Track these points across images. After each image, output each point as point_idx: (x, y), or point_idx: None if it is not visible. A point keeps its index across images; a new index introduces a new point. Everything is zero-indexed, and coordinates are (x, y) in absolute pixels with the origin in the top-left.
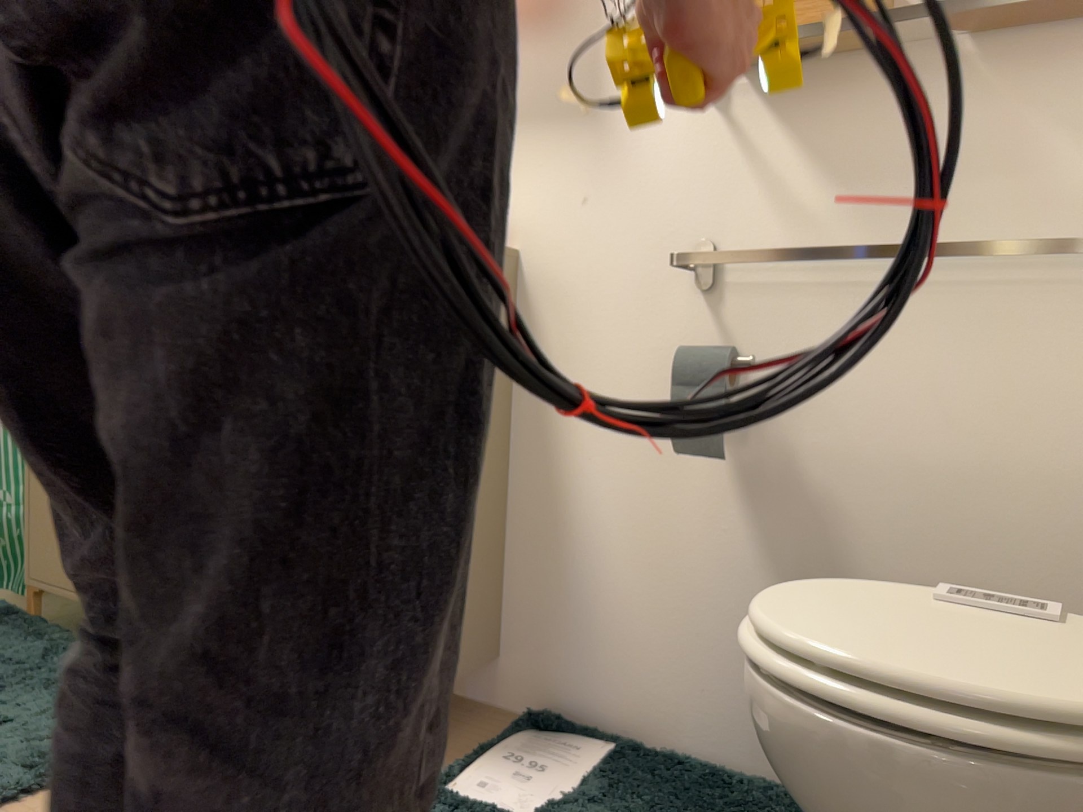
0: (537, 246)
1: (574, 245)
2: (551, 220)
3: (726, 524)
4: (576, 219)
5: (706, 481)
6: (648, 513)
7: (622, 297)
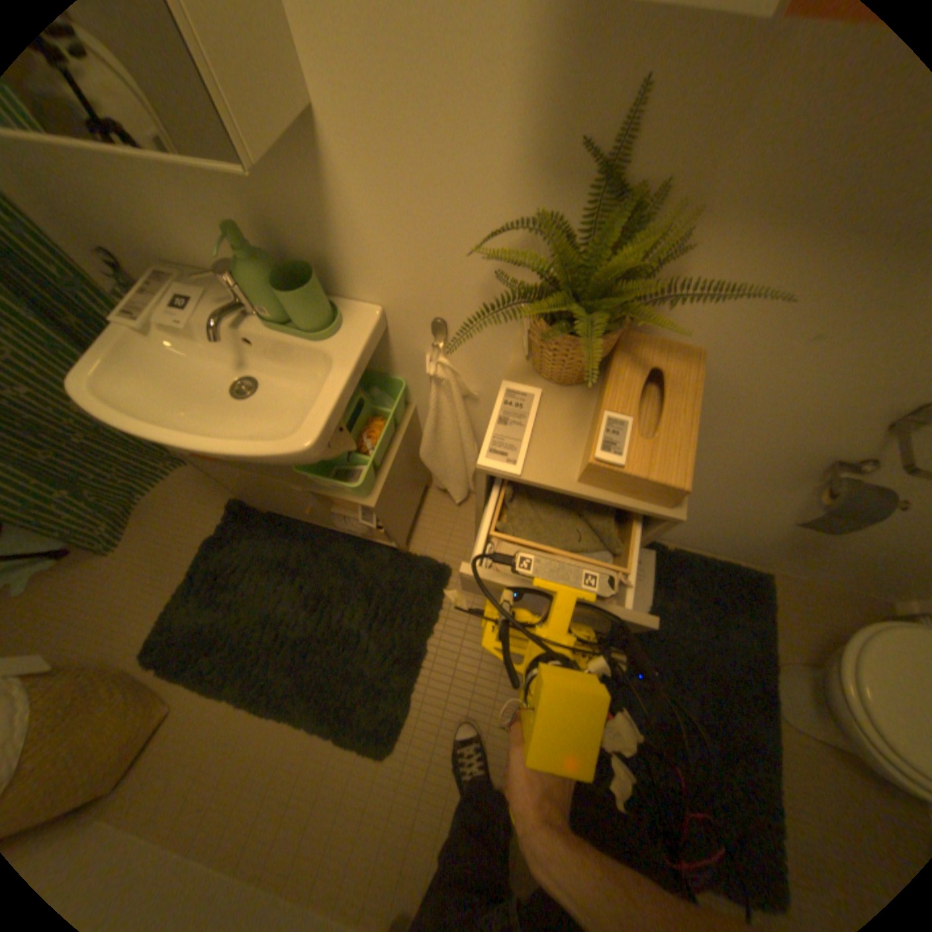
0: (723, 358)
1: (774, 368)
2: (760, 341)
3: (780, 513)
4: (795, 347)
5: (785, 502)
6: (723, 499)
7: (800, 414)
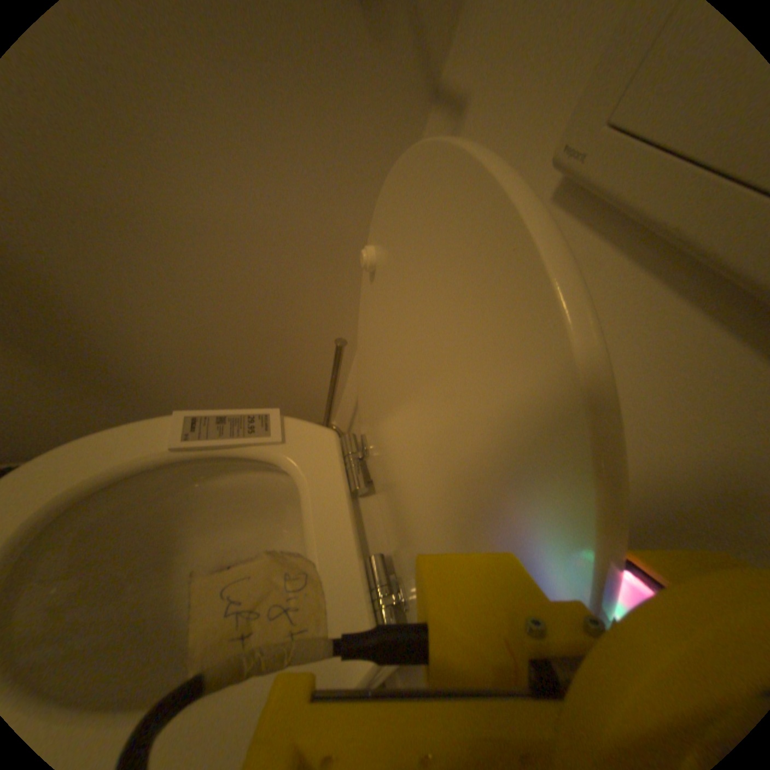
0: None
1: None
2: None
3: None
4: None
5: None
6: None
7: None
